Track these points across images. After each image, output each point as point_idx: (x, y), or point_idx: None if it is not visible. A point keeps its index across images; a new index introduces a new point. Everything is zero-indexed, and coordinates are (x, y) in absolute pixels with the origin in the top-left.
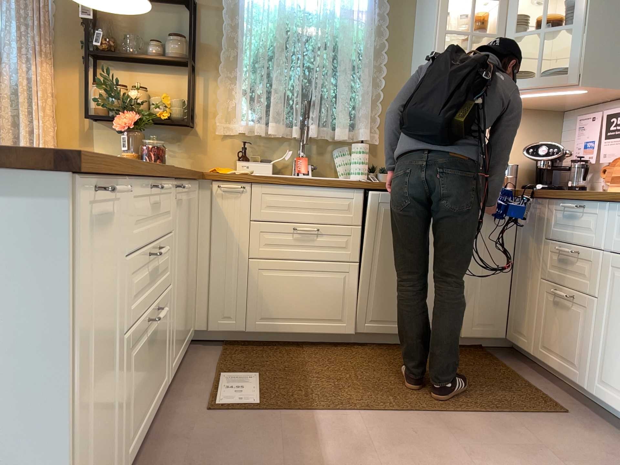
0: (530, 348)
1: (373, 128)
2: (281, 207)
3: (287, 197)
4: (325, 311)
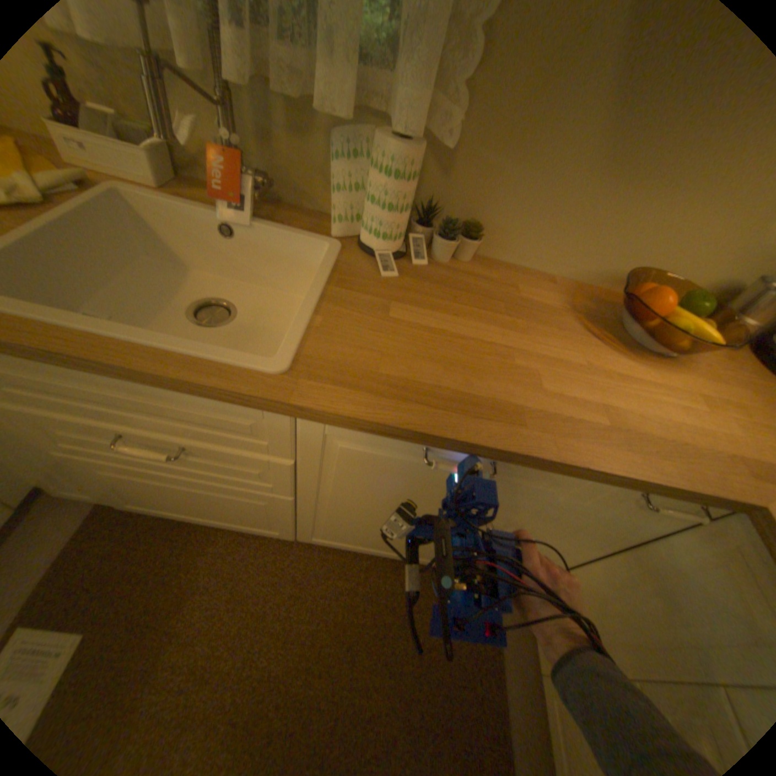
0: (546, 670)
1: (459, 79)
2: (57, 396)
3: (58, 379)
4: (239, 522)
